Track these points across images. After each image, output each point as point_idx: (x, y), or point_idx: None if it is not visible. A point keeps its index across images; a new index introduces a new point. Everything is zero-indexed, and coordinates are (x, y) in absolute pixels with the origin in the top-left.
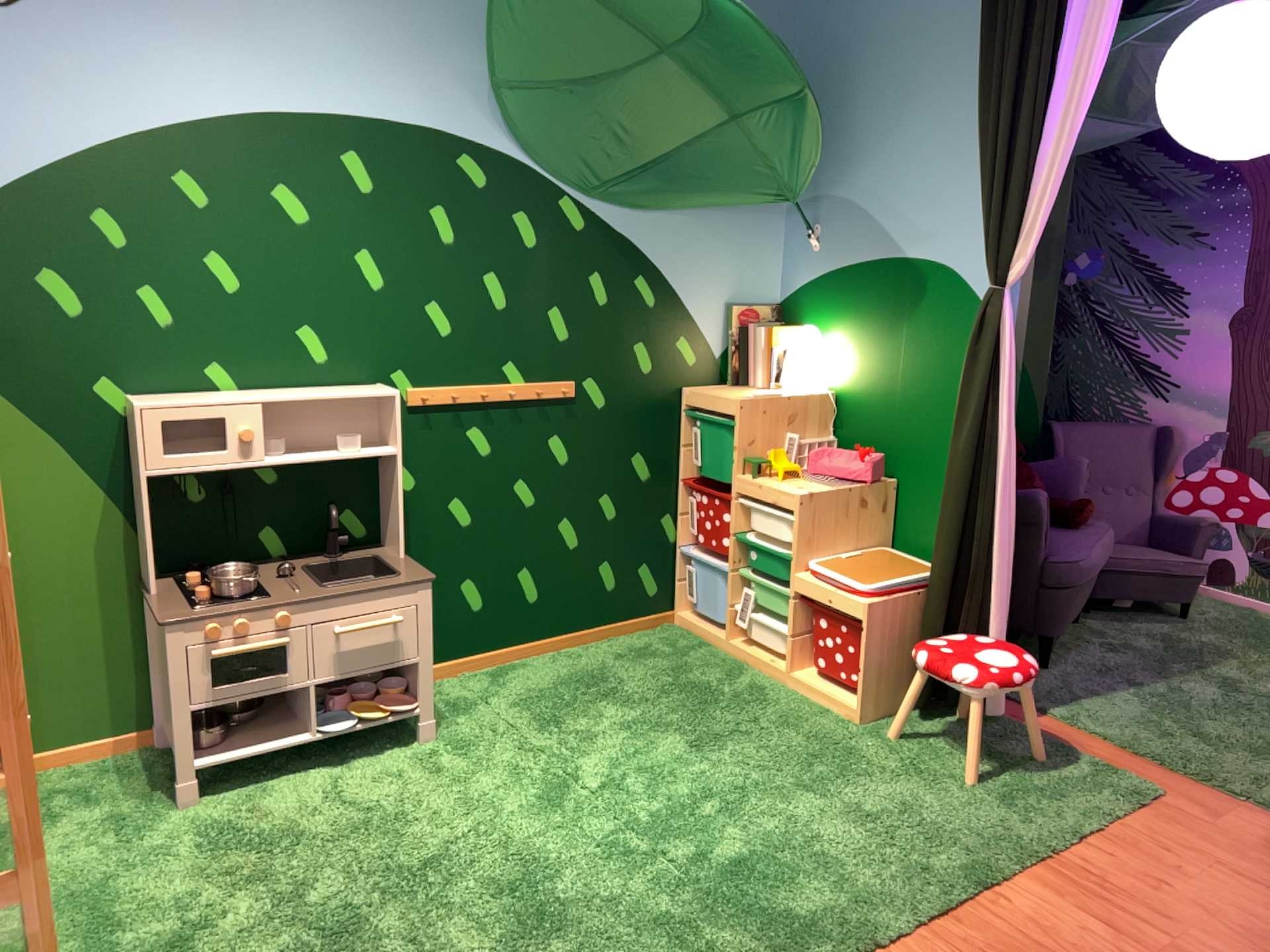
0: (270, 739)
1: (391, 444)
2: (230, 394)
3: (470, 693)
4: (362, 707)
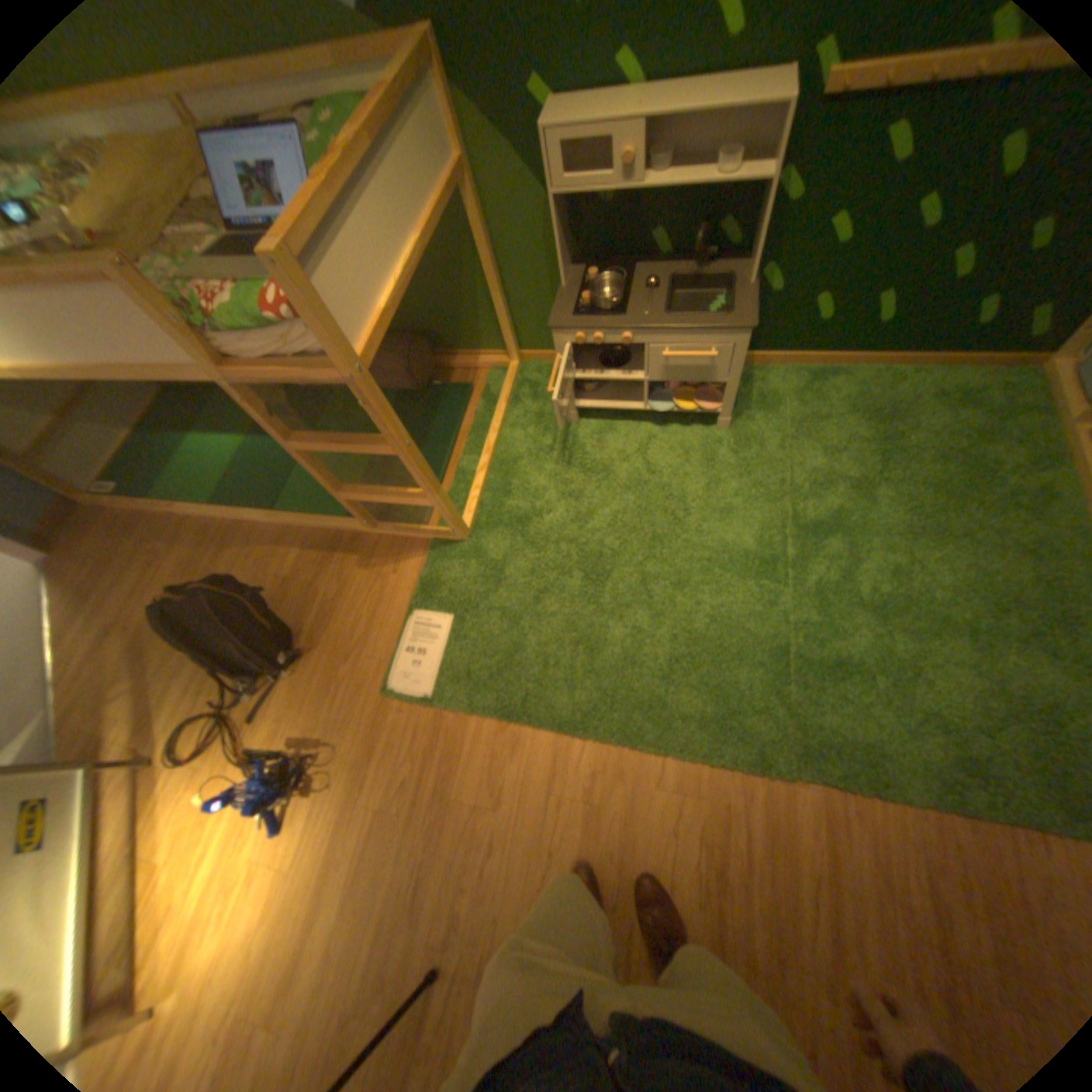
0: (620, 400)
1: (774, 164)
2: (630, 95)
3: (784, 389)
4: (684, 394)
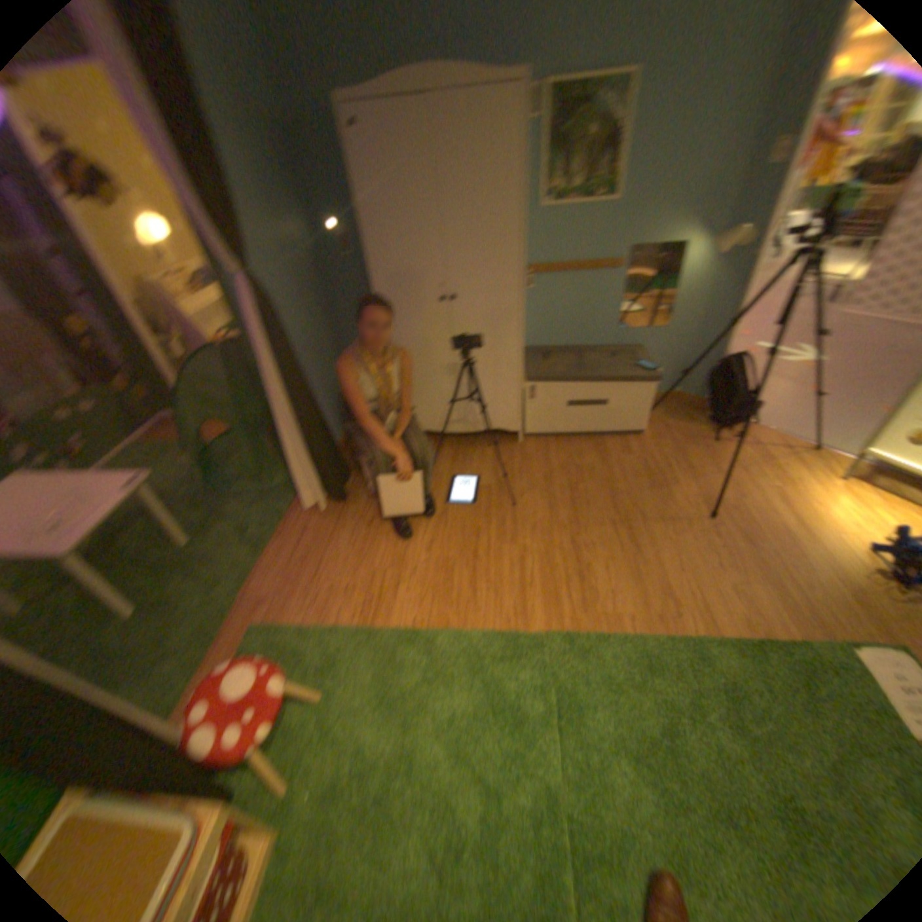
0: None
1: None
2: None
3: None
4: None
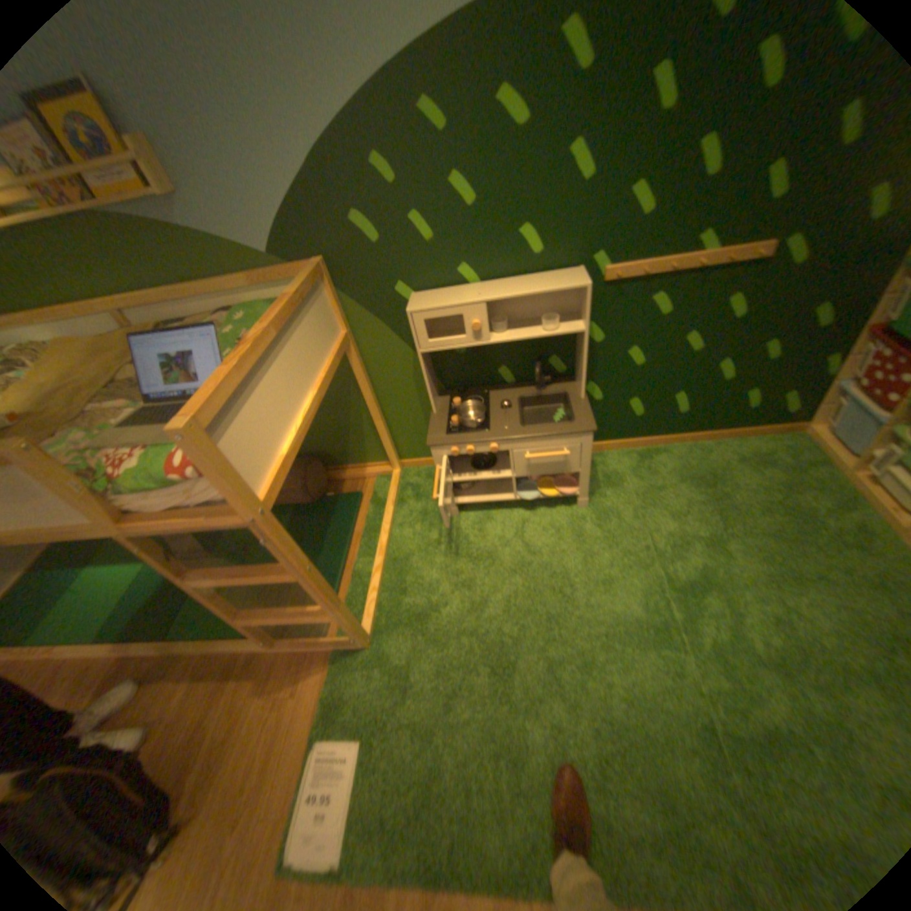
0: (493, 492)
1: (582, 321)
2: (470, 288)
3: (622, 467)
4: (545, 481)
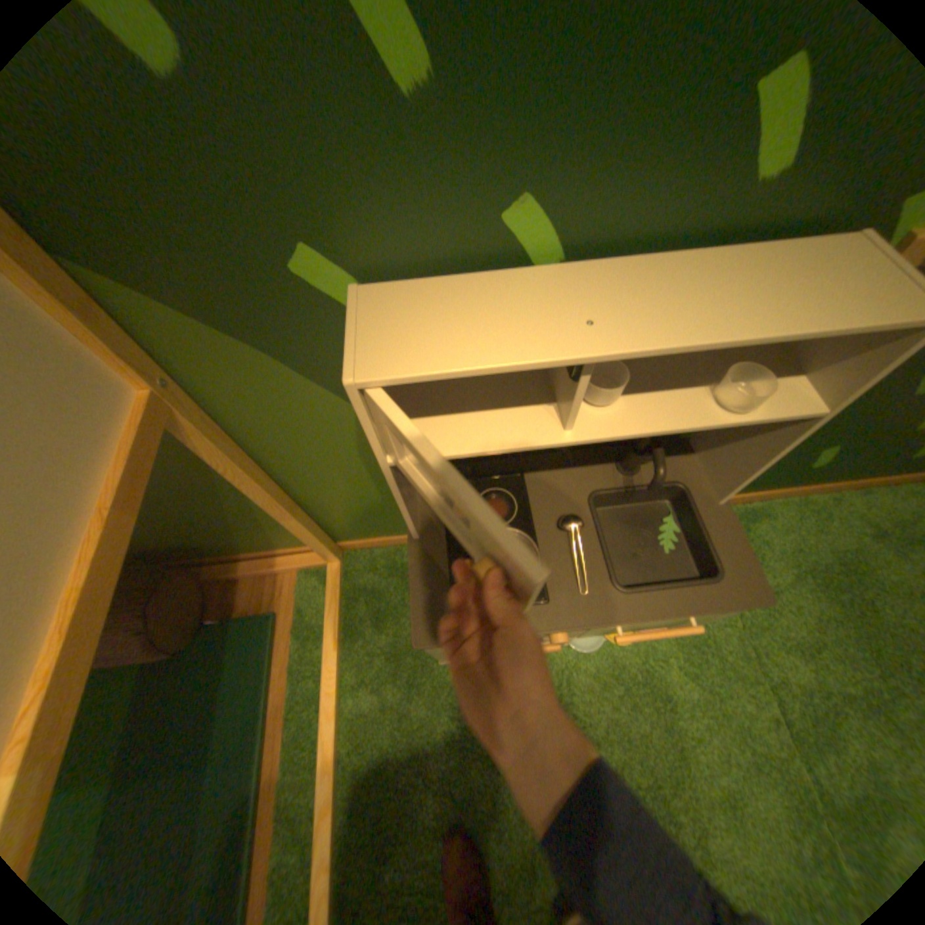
0: None
1: (821, 384)
2: (547, 283)
3: None
4: None
